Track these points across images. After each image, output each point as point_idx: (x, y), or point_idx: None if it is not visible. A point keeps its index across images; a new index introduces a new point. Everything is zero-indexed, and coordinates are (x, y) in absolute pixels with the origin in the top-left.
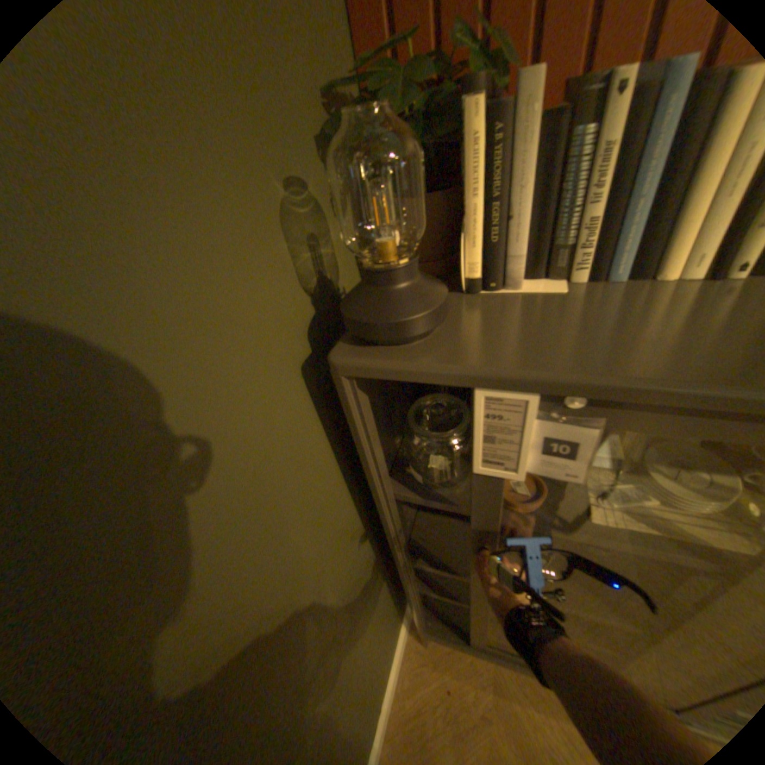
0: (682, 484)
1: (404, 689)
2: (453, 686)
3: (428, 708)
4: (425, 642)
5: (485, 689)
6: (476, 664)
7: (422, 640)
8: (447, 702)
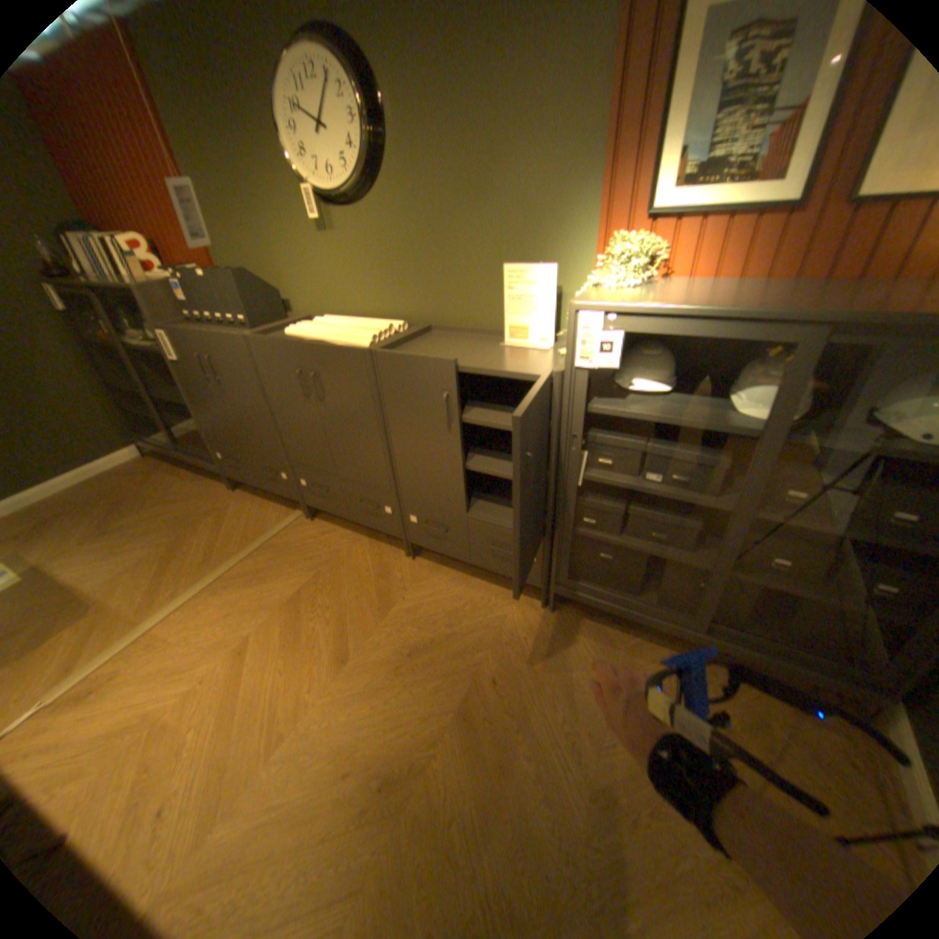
0: (133, 332)
1: (123, 464)
2: (142, 465)
3: (126, 468)
4: (136, 445)
5: (152, 466)
6: (157, 462)
7: (132, 441)
8: (135, 467)
